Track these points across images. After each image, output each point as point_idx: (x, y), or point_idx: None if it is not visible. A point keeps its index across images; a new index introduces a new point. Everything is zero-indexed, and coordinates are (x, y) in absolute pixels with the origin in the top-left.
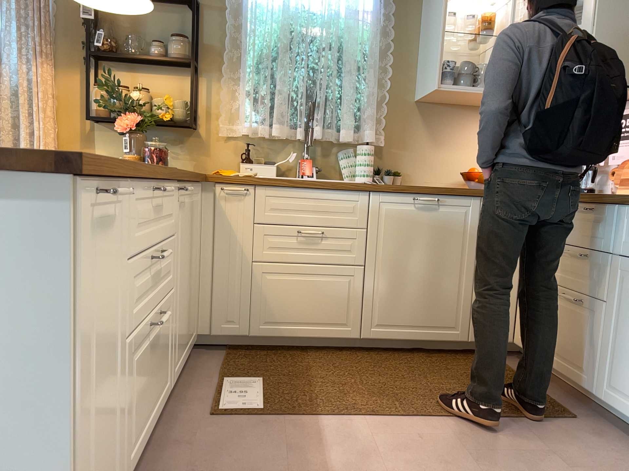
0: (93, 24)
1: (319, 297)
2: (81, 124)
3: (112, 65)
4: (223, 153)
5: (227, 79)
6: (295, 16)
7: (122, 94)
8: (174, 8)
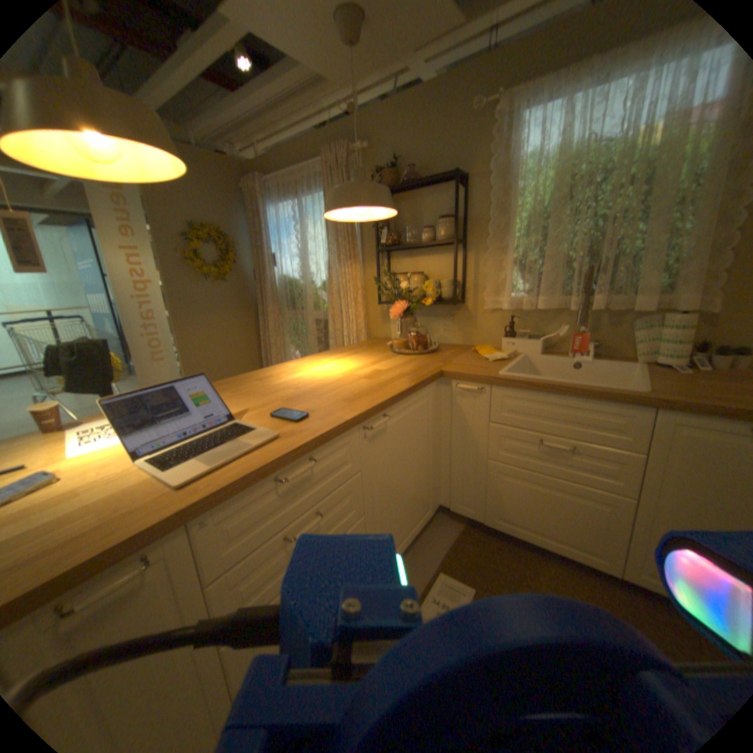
0: (381, 222)
1: (566, 515)
2: (380, 304)
3: (398, 253)
4: (489, 325)
5: (493, 250)
6: (582, 152)
7: (396, 283)
8: (445, 185)
